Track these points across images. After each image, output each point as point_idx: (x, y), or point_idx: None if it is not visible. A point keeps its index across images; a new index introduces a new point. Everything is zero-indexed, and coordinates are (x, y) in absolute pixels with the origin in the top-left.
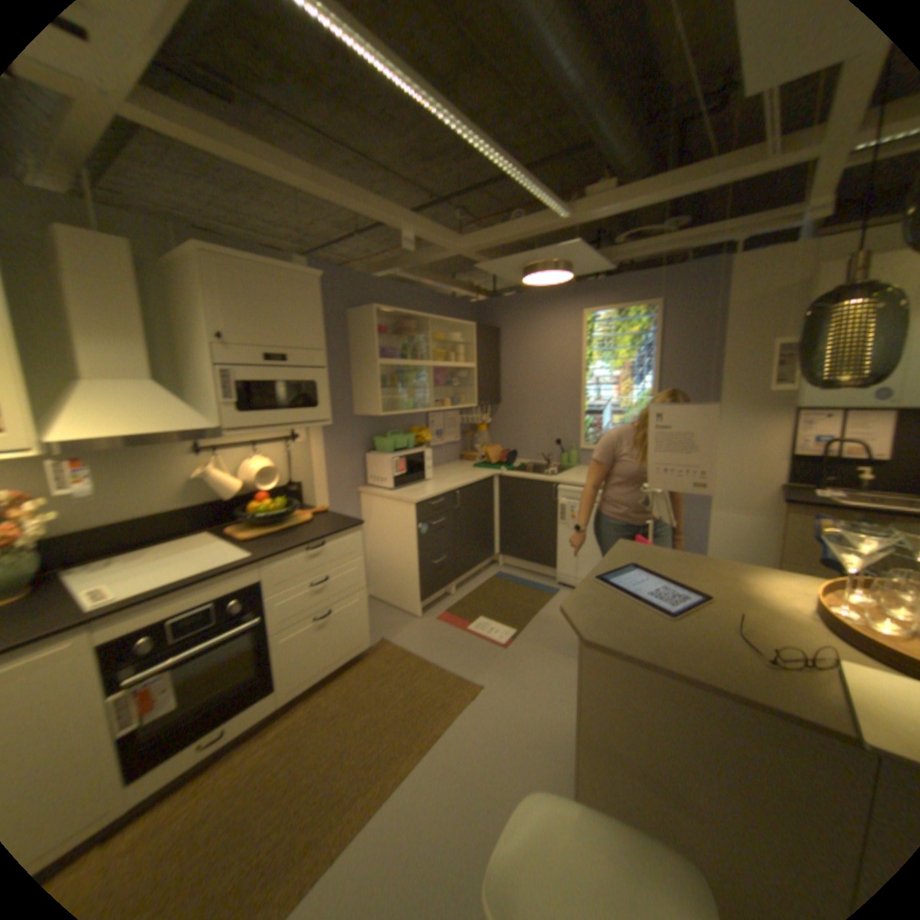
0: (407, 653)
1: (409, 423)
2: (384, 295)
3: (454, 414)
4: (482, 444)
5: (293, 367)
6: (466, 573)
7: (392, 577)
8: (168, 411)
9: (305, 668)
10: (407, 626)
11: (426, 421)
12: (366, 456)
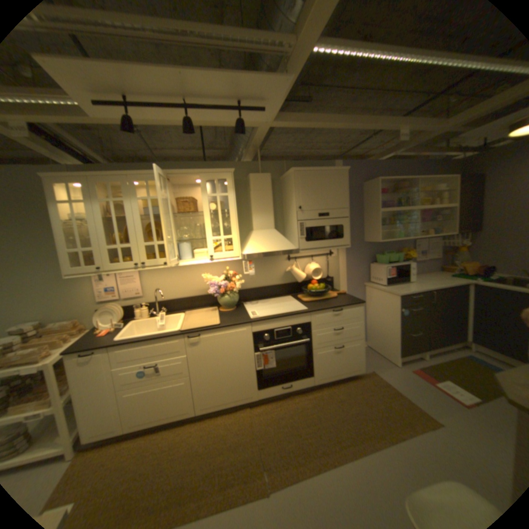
0: (389, 385)
1: (402, 245)
2: (388, 169)
3: (439, 239)
4: (463, 260)
5: (332, 218)
6: (440, 349)
7: (383, 338)
8: (280, 242)
9: (329, 371)
10: (391, 370)
11: (414, 244)
12: (371, 265)
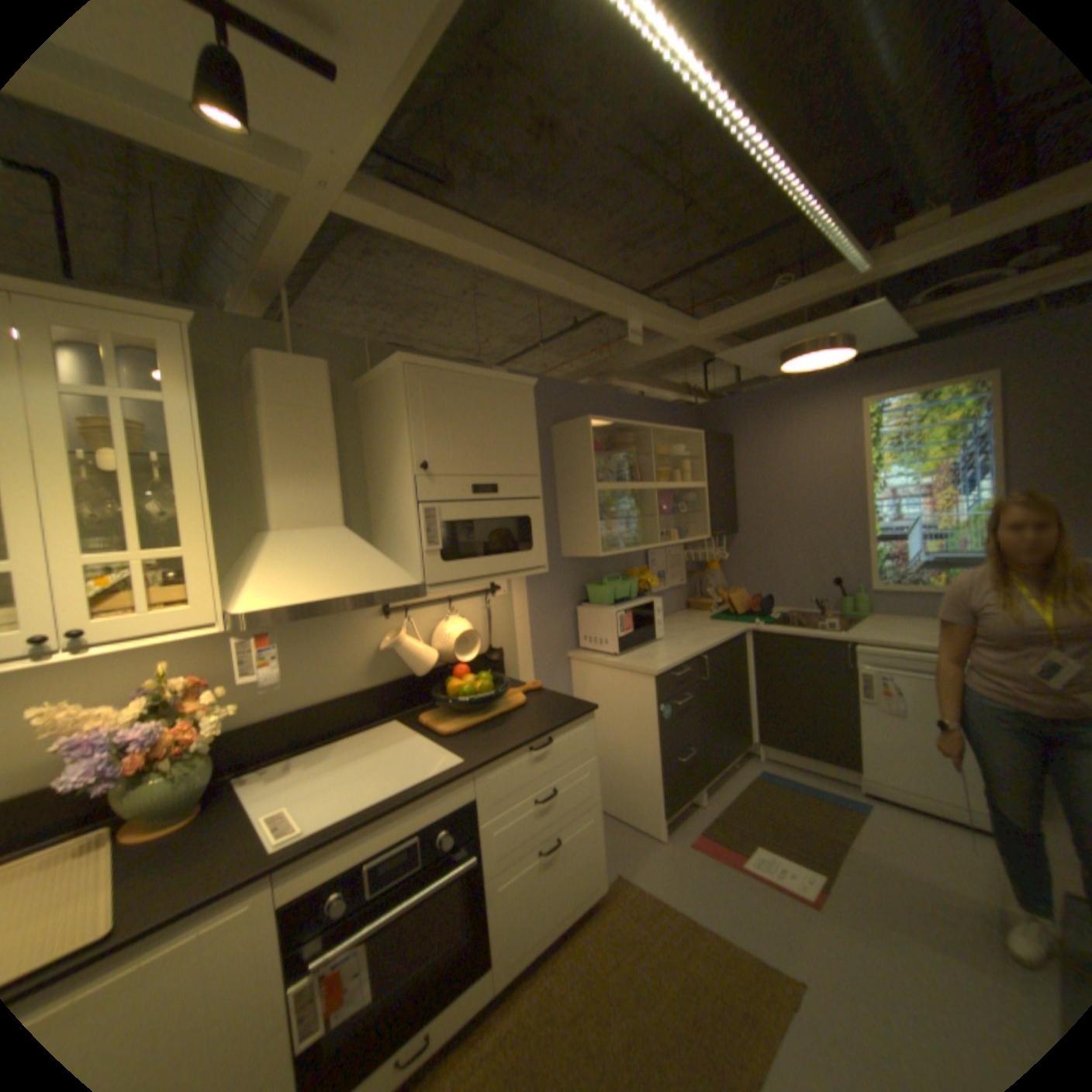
0: (663, 906)
1: (626, 563)
2: (593, 405)
3: (679, 548)
4: (716, 587)
5: (505, 499)
6: (720, 773)
7: (620, 778)
8: (367, 564)
9: (530, 928)
10: (650, 857)
11: (645, 559)
12: (578, 609)
